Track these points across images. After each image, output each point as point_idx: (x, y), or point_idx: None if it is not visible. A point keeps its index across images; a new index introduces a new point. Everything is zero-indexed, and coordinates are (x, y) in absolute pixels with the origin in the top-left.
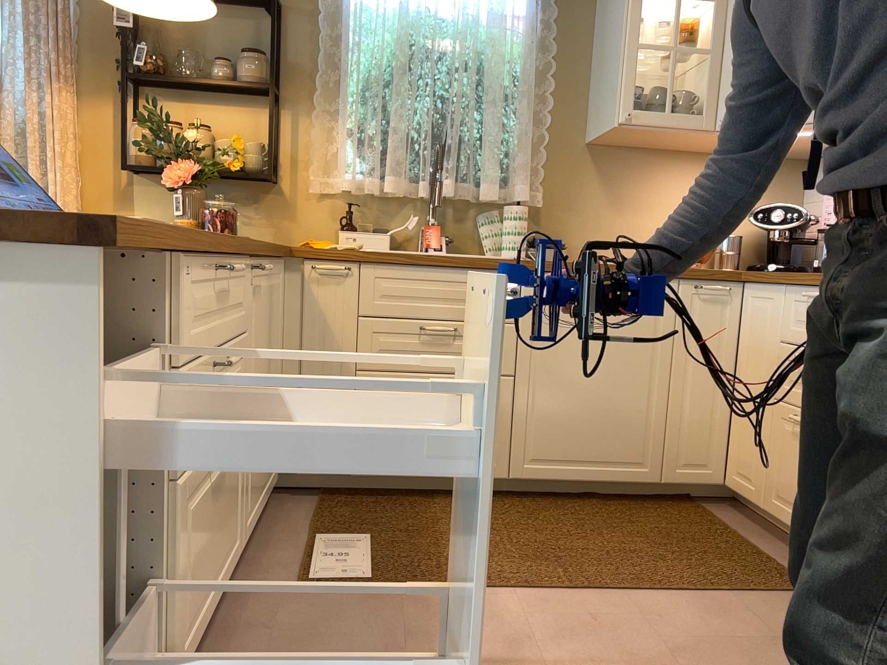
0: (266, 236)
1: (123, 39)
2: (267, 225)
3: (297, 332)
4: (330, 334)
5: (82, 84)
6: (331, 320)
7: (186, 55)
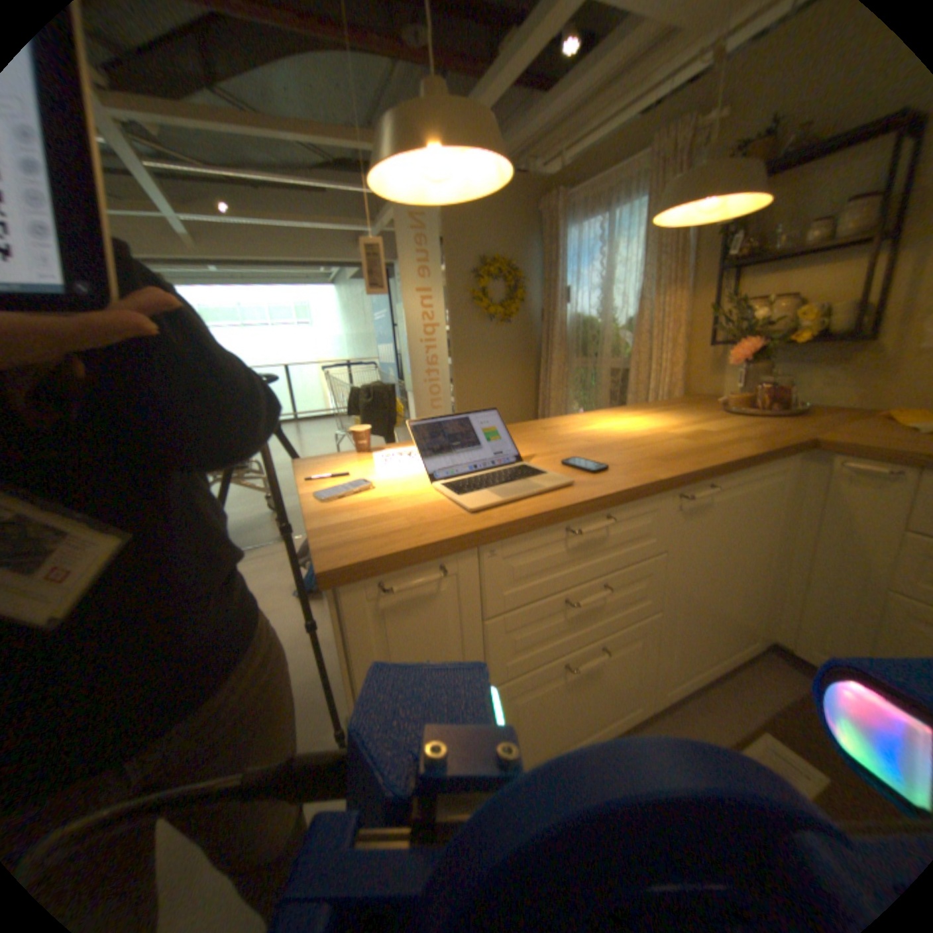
0: (852, 397)
1: (731, 227)
2: (854, 386)
3: (819, 525)
4: (862, 540)
5: (697, 275)
6: (866, 526)
7: (783, 225)
